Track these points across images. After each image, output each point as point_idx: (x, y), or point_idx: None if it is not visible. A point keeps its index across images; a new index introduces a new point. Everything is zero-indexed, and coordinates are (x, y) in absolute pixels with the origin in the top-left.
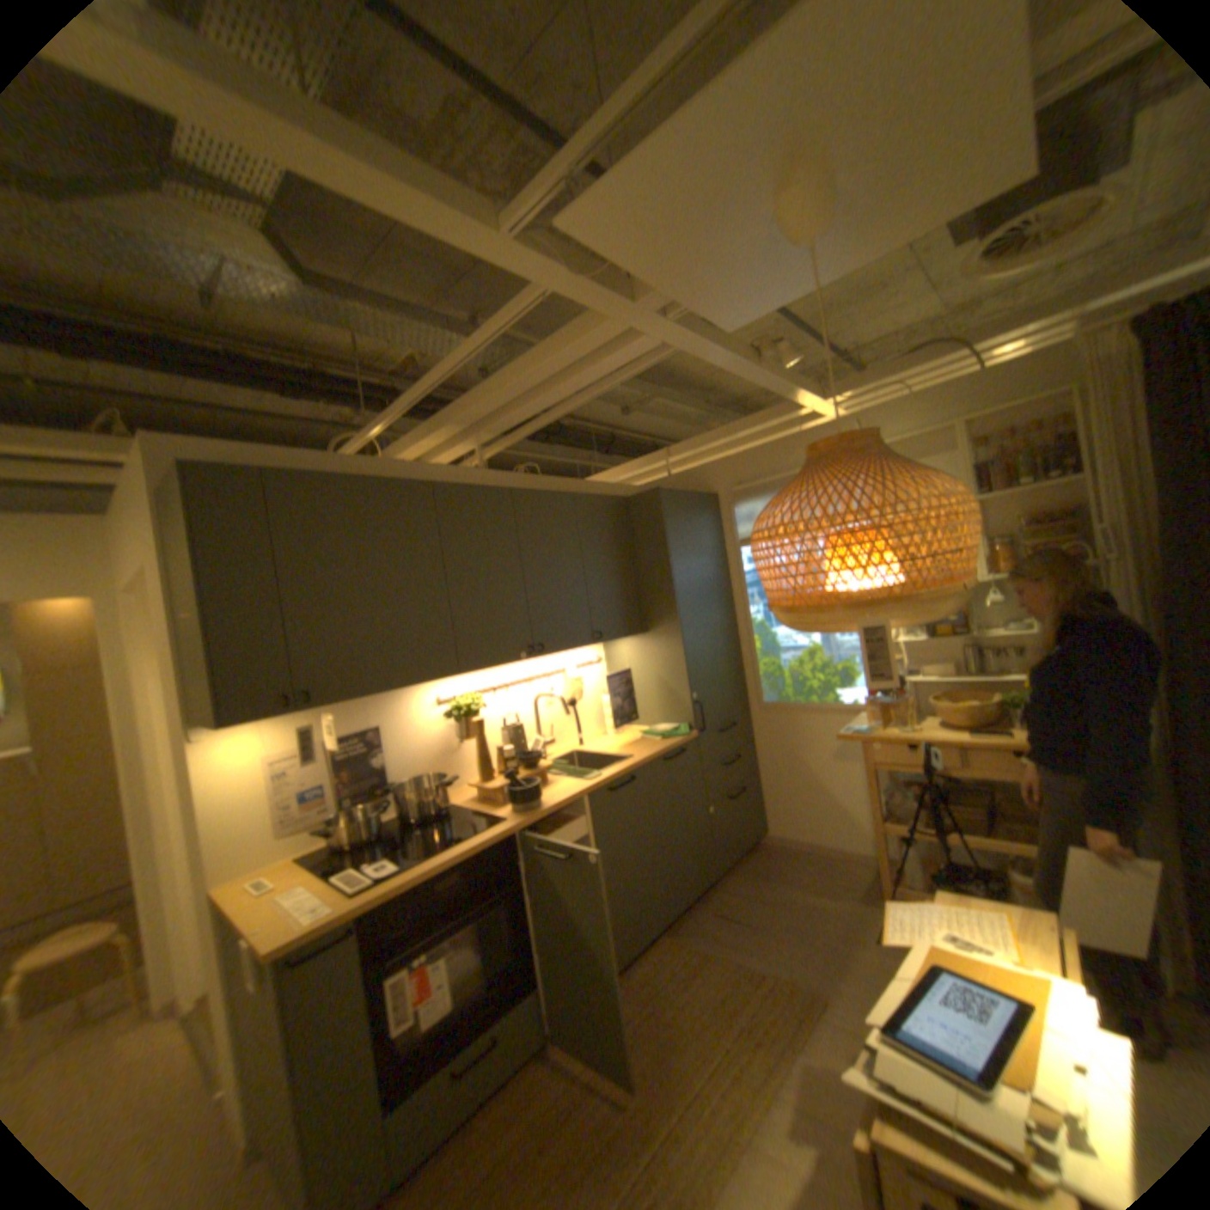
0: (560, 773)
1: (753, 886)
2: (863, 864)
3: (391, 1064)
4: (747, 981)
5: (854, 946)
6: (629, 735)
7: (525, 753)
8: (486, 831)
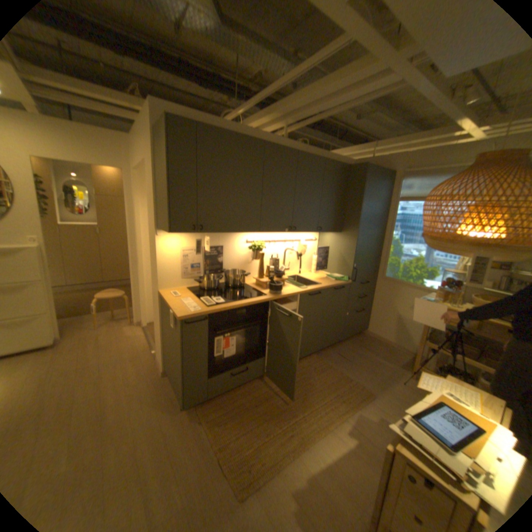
0: (289, 282)
1: (355, 347)
2: (407, 353)
3: (211, 364)
4: (344, 379)
5: (393, 382)
6: (320, 274)
7: (277, 270)
8: (258, 296)
